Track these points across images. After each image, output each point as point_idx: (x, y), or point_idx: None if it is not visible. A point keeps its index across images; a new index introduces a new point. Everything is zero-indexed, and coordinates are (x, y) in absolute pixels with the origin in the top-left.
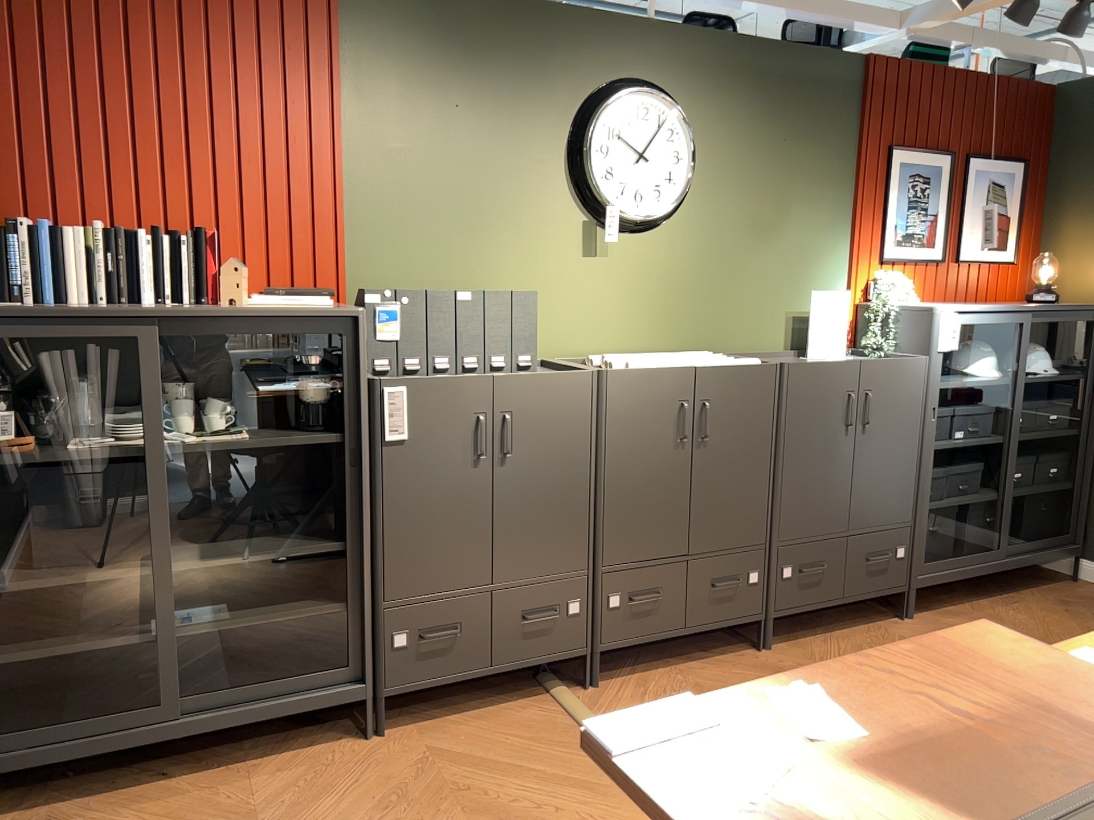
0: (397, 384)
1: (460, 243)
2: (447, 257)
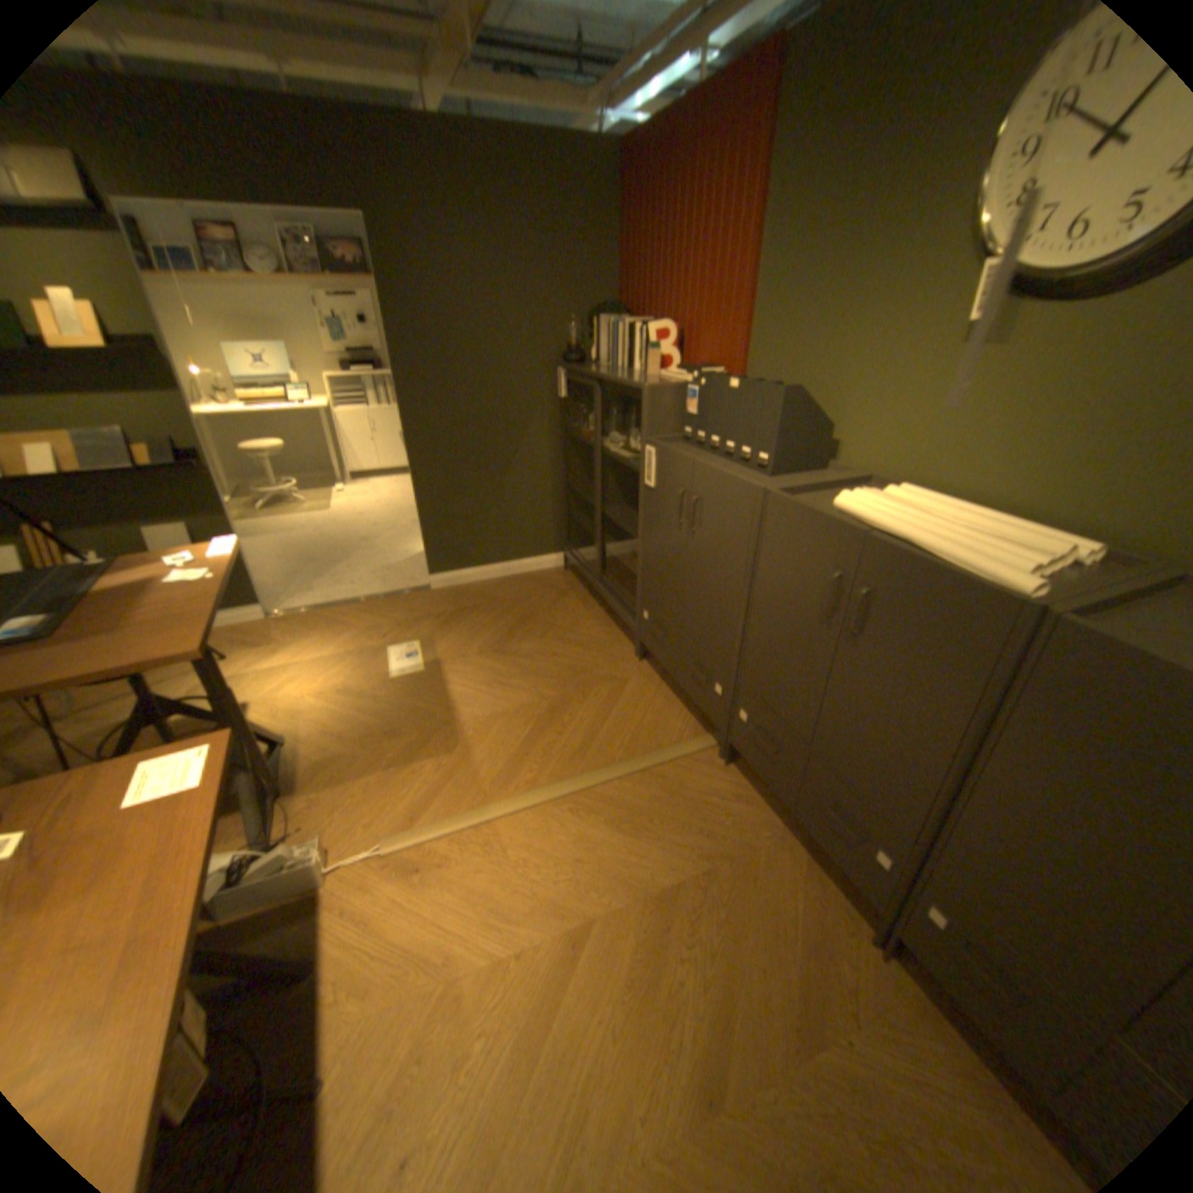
0: (653, 446)
1: (827, 325)
2: (813, 340)
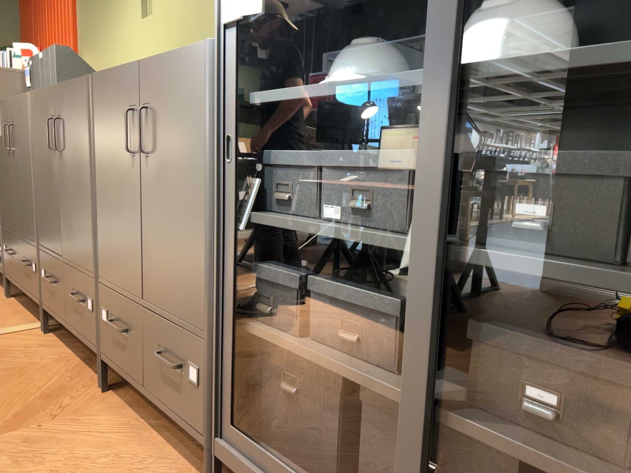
0: None
1: (103, 31)
2: (100, 41)
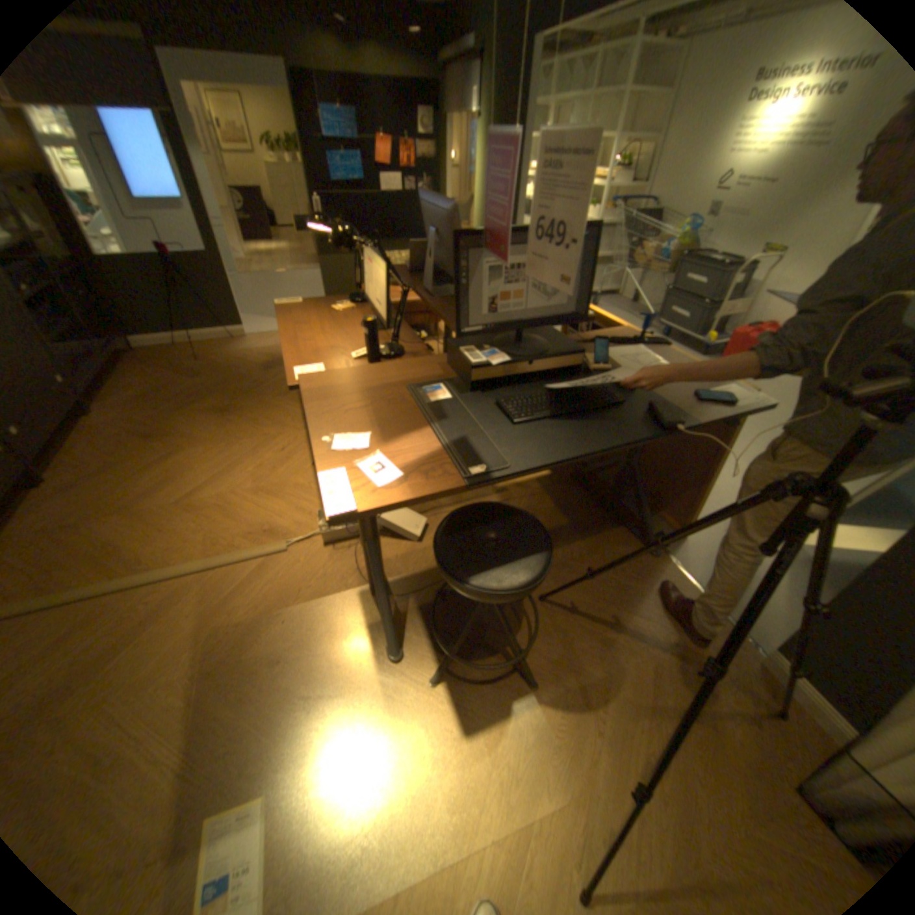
0: None
1: None
2: None
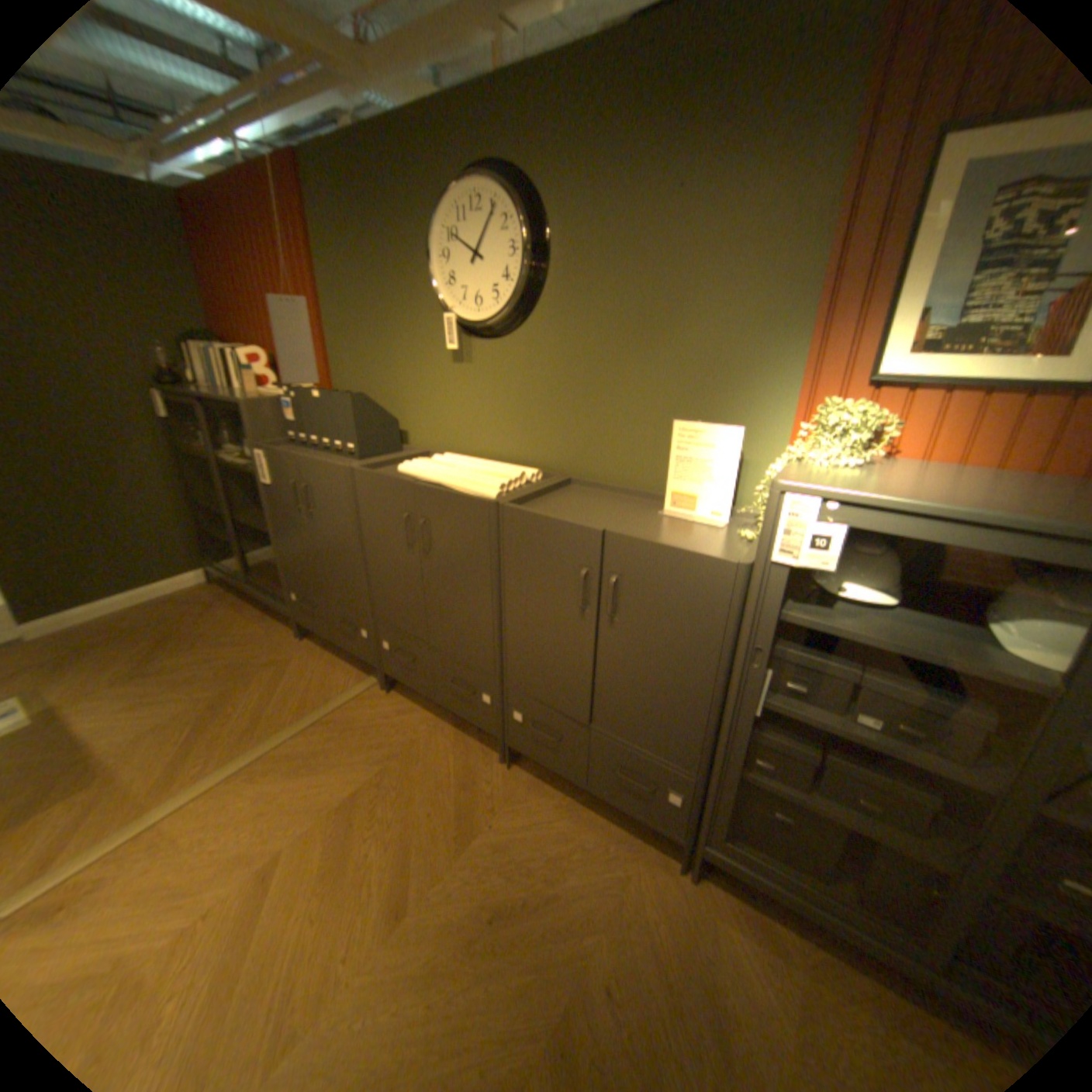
0: (260, 449)
1: (376, 352)
2: (371, 363)
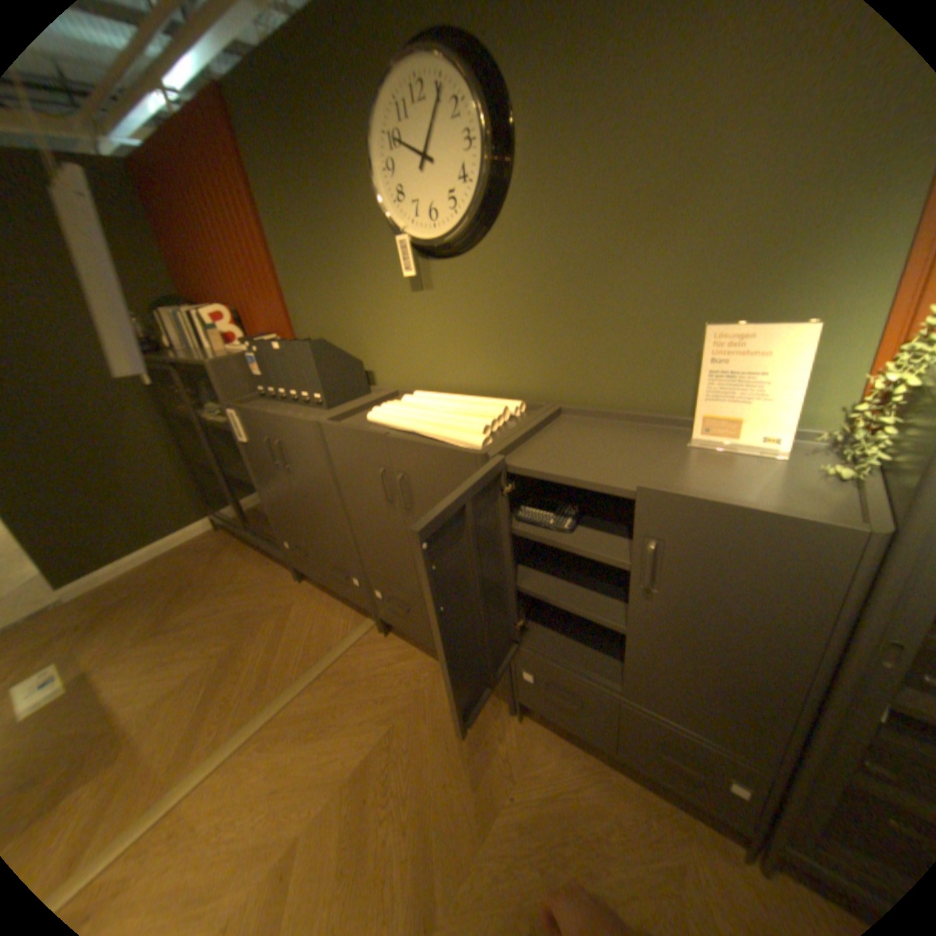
0: (231, 409)
1: (331, 292)
2: (327, 304)
